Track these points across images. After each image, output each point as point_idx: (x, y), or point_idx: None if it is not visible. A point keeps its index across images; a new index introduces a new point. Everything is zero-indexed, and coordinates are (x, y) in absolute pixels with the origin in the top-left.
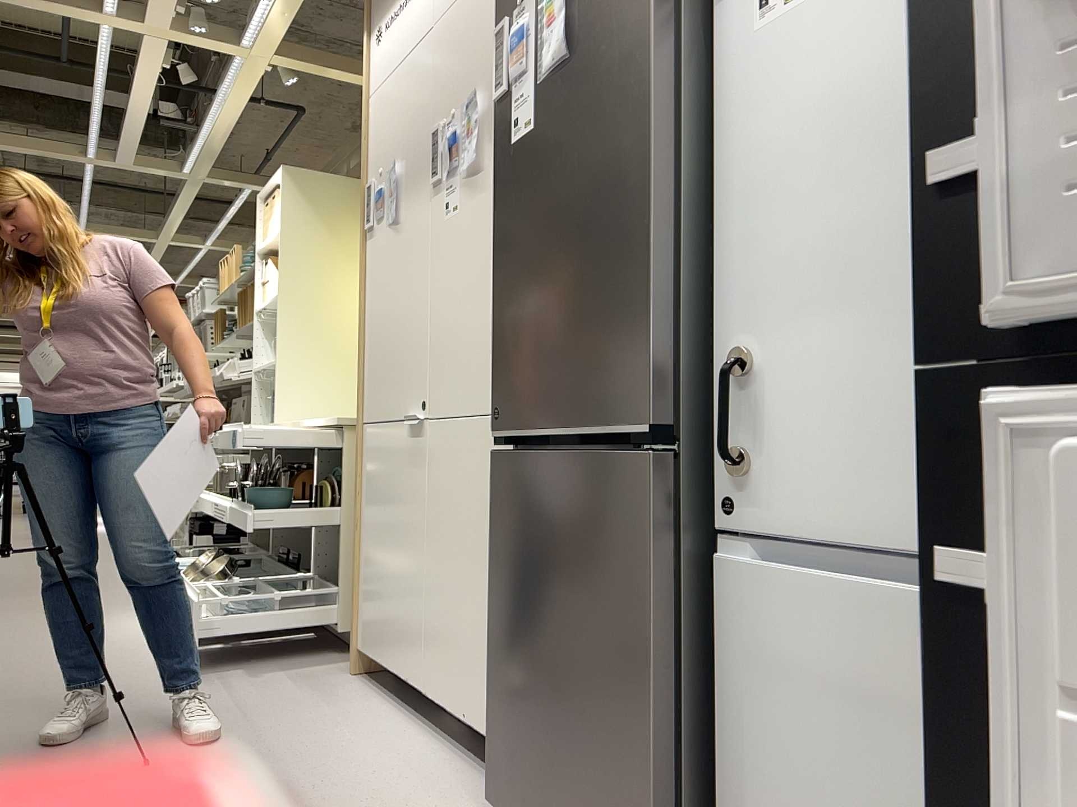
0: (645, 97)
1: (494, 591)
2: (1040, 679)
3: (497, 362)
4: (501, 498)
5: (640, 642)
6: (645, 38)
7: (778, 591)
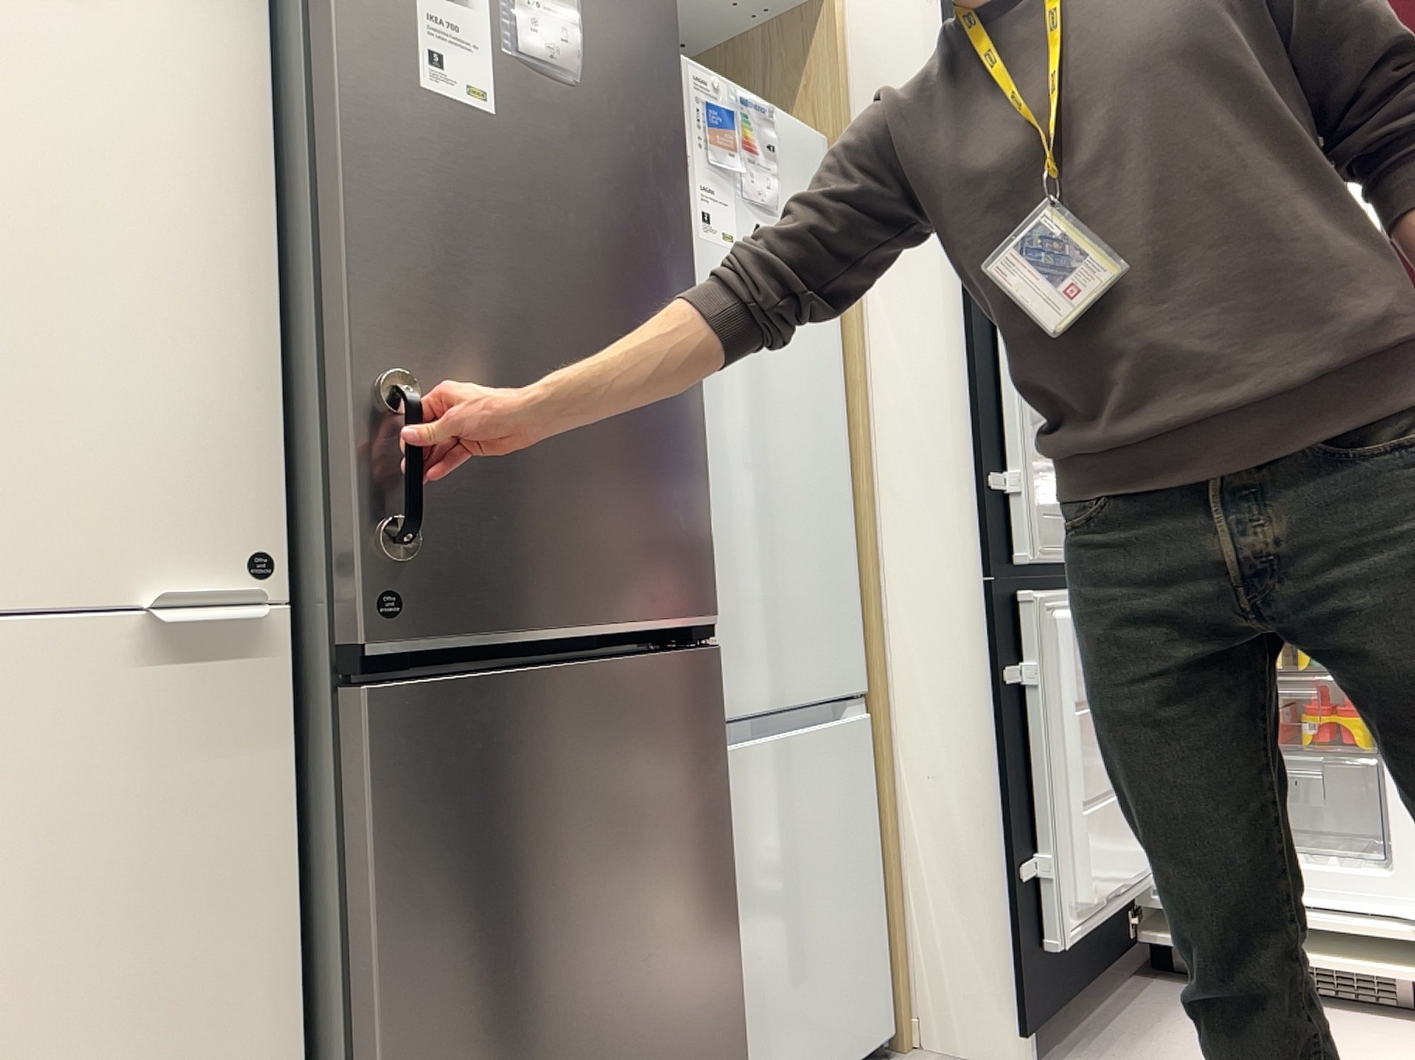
0: (684, 240)
1: (398, 979)
2: (1047, 702)
3: (377, 496)
4: (416, 776)
5: (720, 865)
6: (681, 174)
7: (743, 763)
